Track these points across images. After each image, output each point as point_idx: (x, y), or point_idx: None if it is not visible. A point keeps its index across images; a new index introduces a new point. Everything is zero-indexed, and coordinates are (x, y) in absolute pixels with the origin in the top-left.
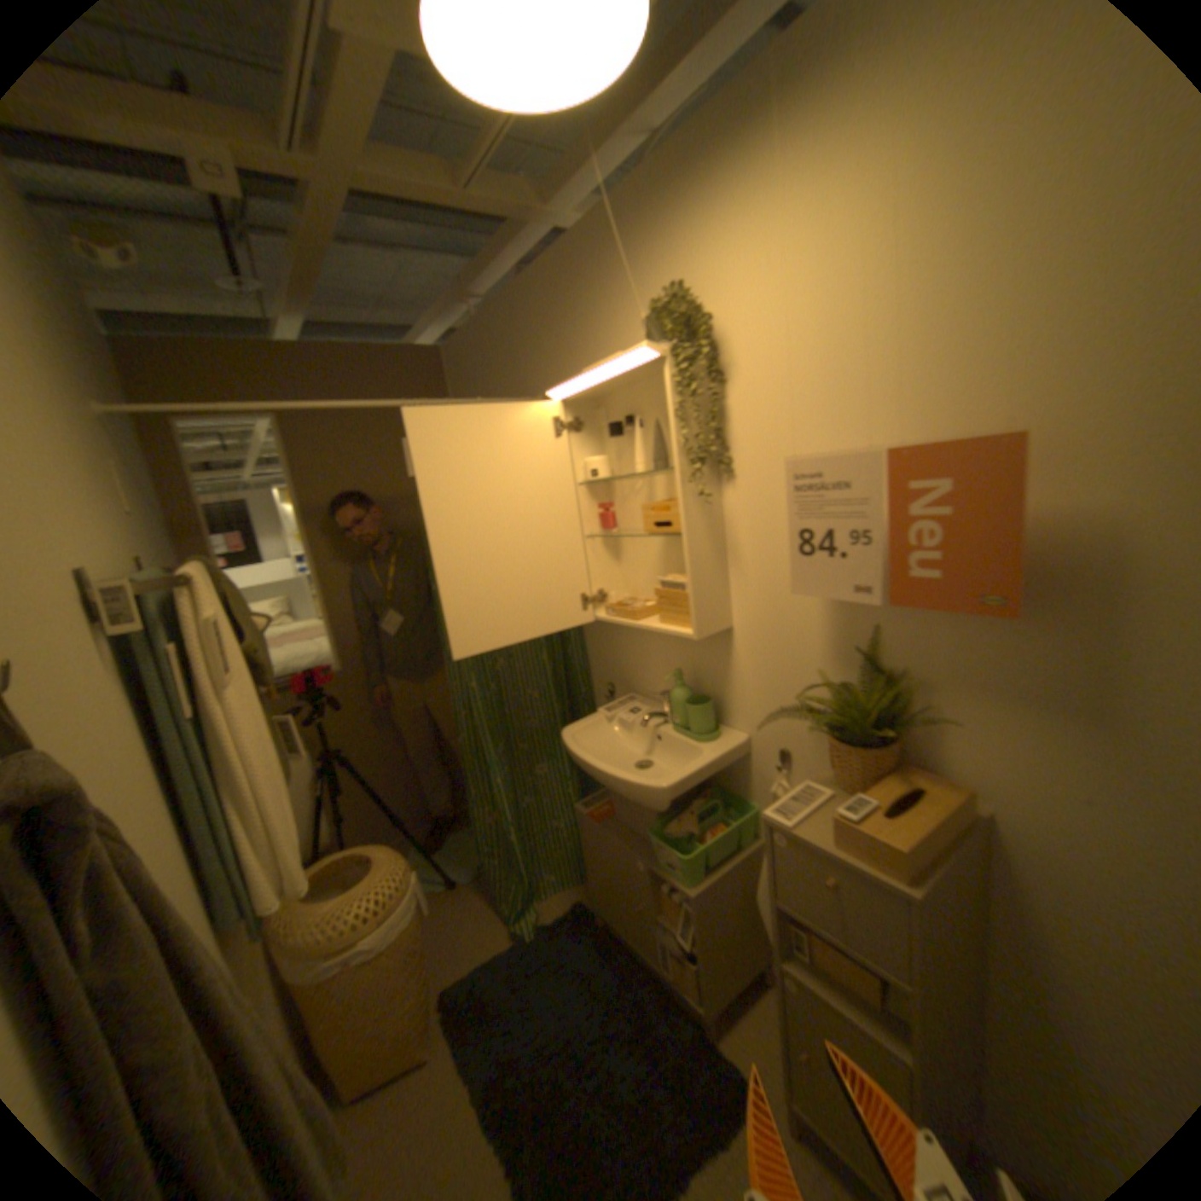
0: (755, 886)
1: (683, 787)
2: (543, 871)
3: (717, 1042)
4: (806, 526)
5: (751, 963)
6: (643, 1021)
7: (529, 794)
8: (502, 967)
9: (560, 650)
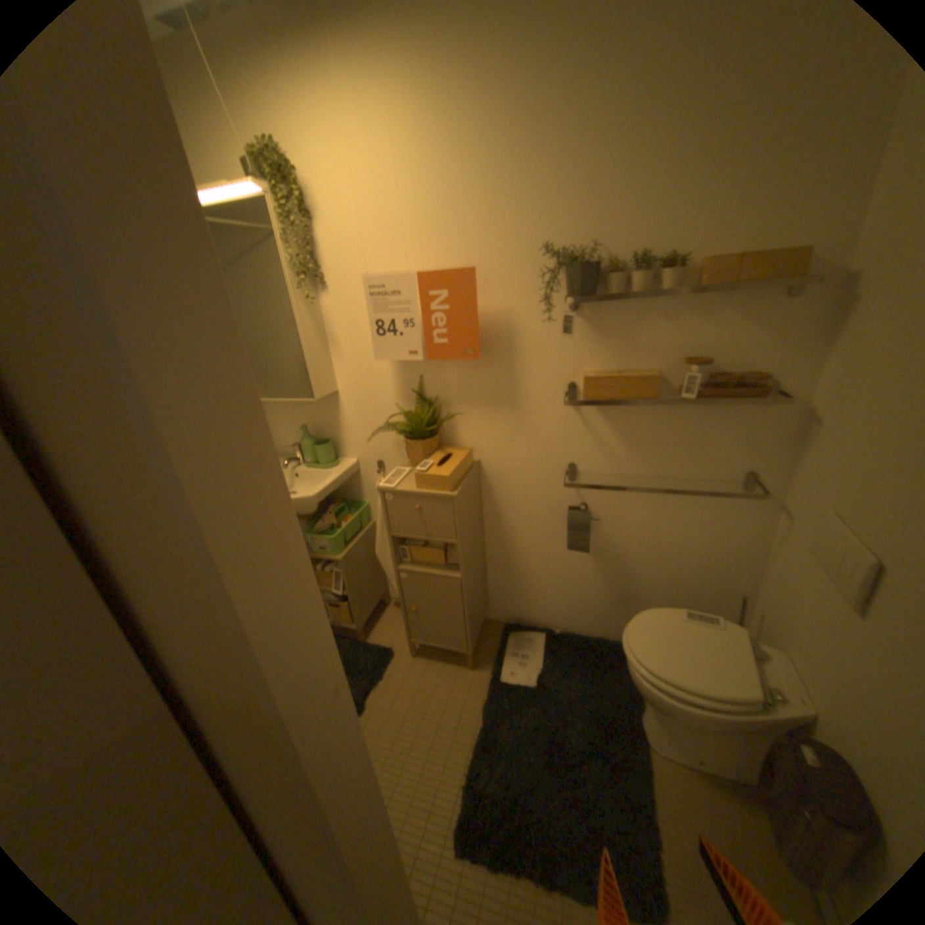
0: (372, 547)
1: (322, 497)
2: None
3: (364, 639)
4: (378, 318)
5: (376, 592)
6: None
7: None
8: None
9: None
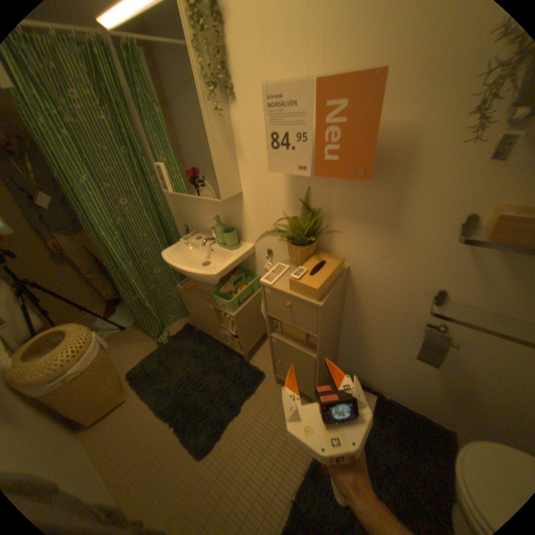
0: (260, 305)
1: (225, 272)
2: (169, 314)
3: (249, 361)
4: (274, 130)
5: (260, 332)
6: (219, 361)
7: (154, 283)
8: (155, 356)
9: (156, 210)
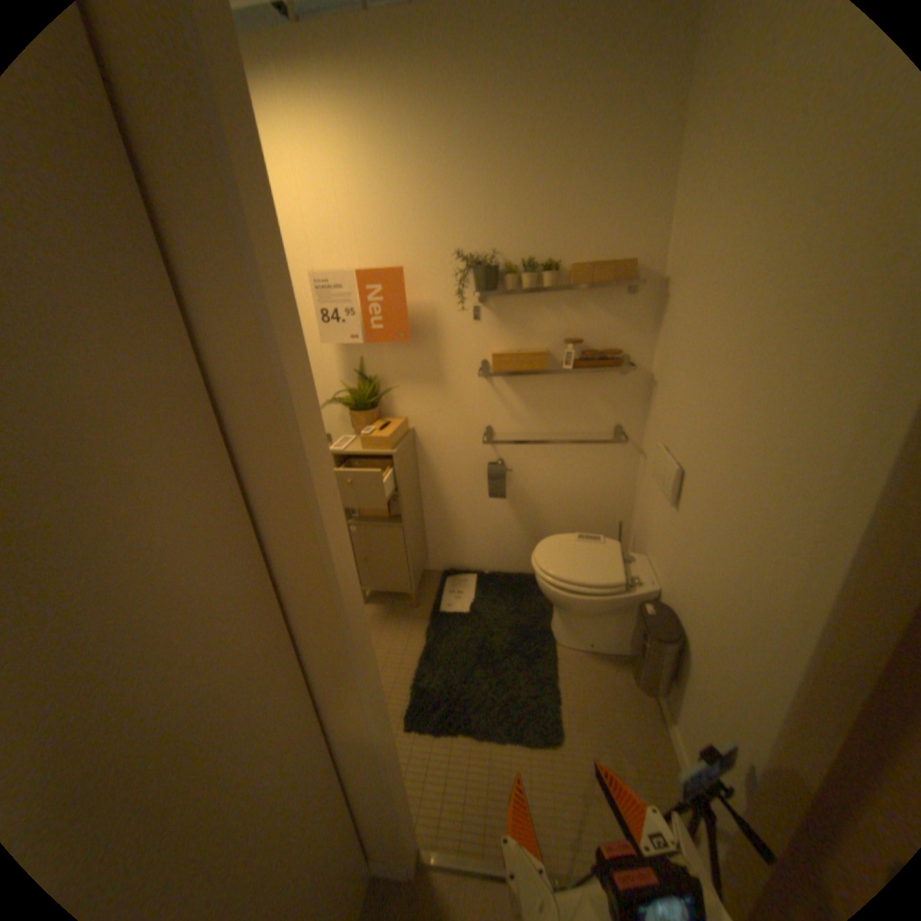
0: None
1: None
2: None
3: None
4: (324, 309)
5: None
6: None
7: None
8: None
9: None
